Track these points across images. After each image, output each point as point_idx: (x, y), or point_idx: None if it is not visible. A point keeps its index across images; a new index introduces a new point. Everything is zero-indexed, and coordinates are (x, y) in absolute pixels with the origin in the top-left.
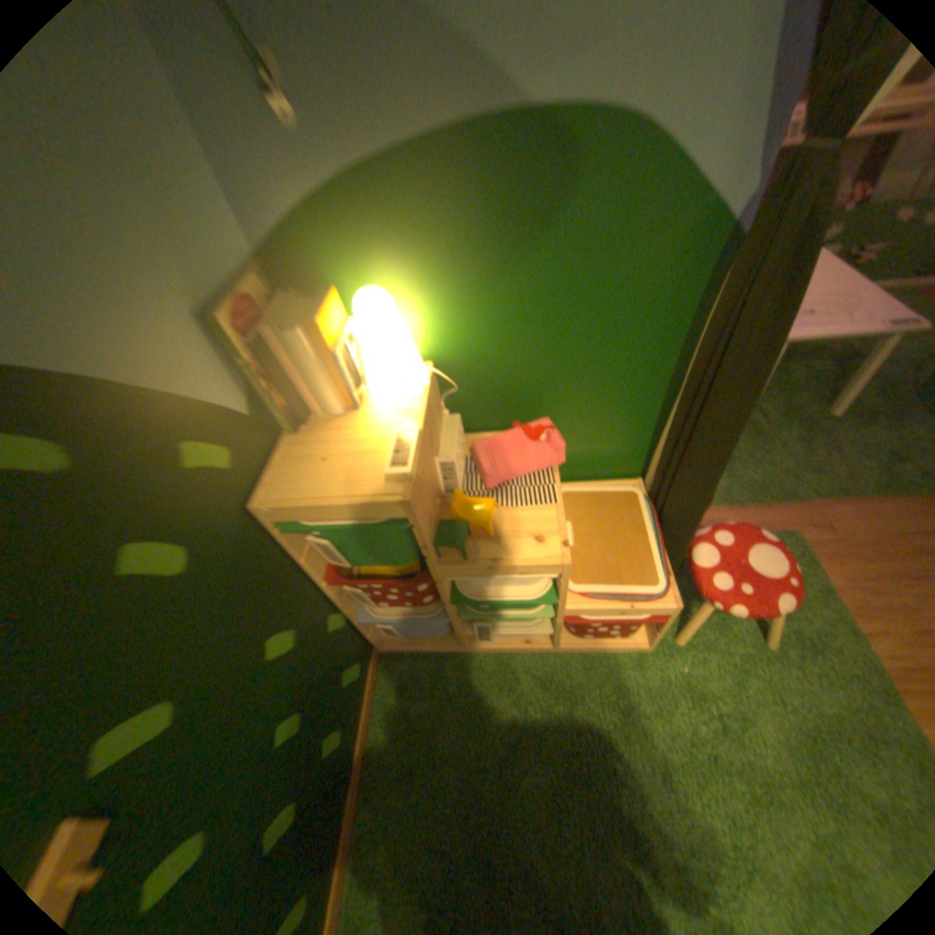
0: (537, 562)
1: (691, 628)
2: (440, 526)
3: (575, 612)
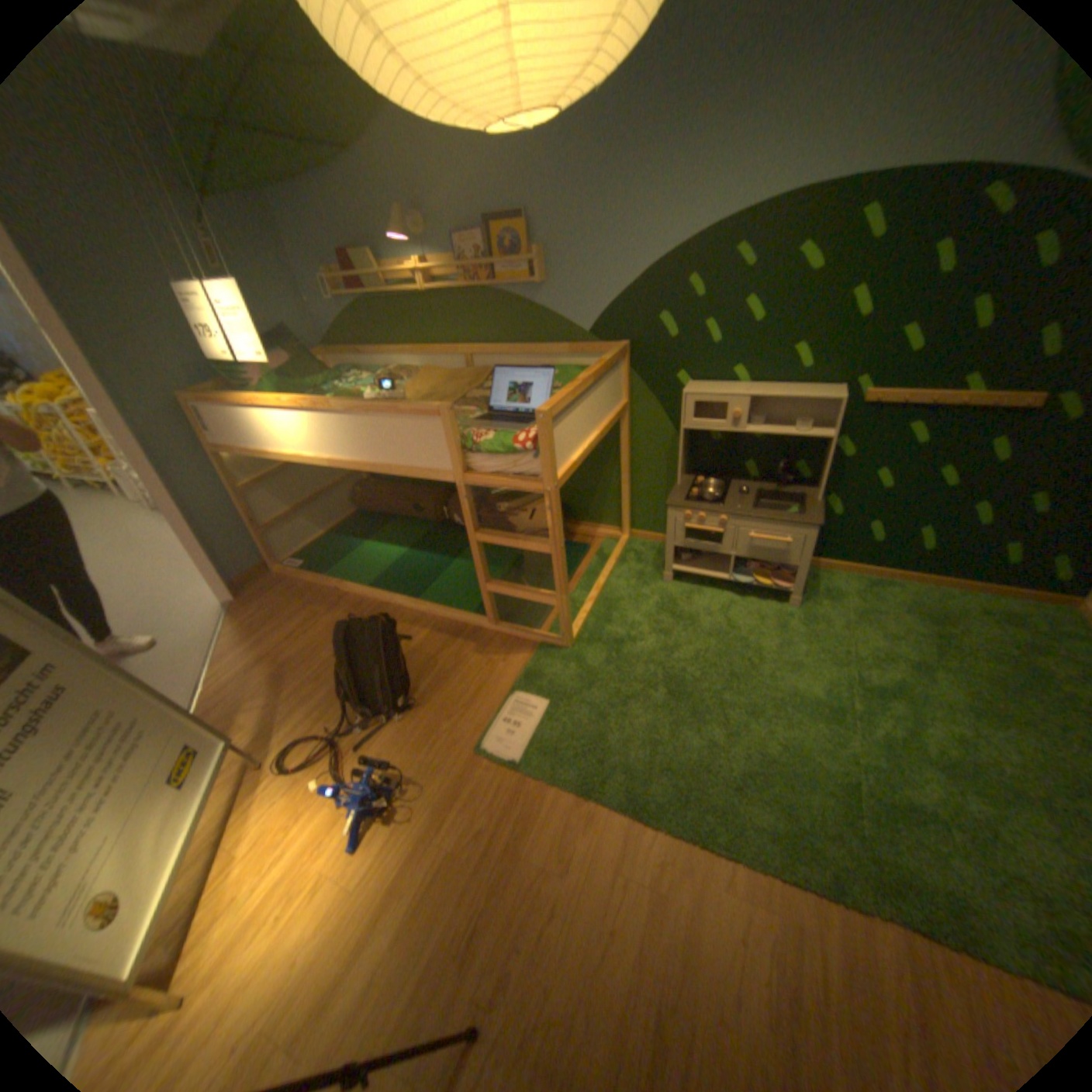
0: None
1: None
2: None
3: None
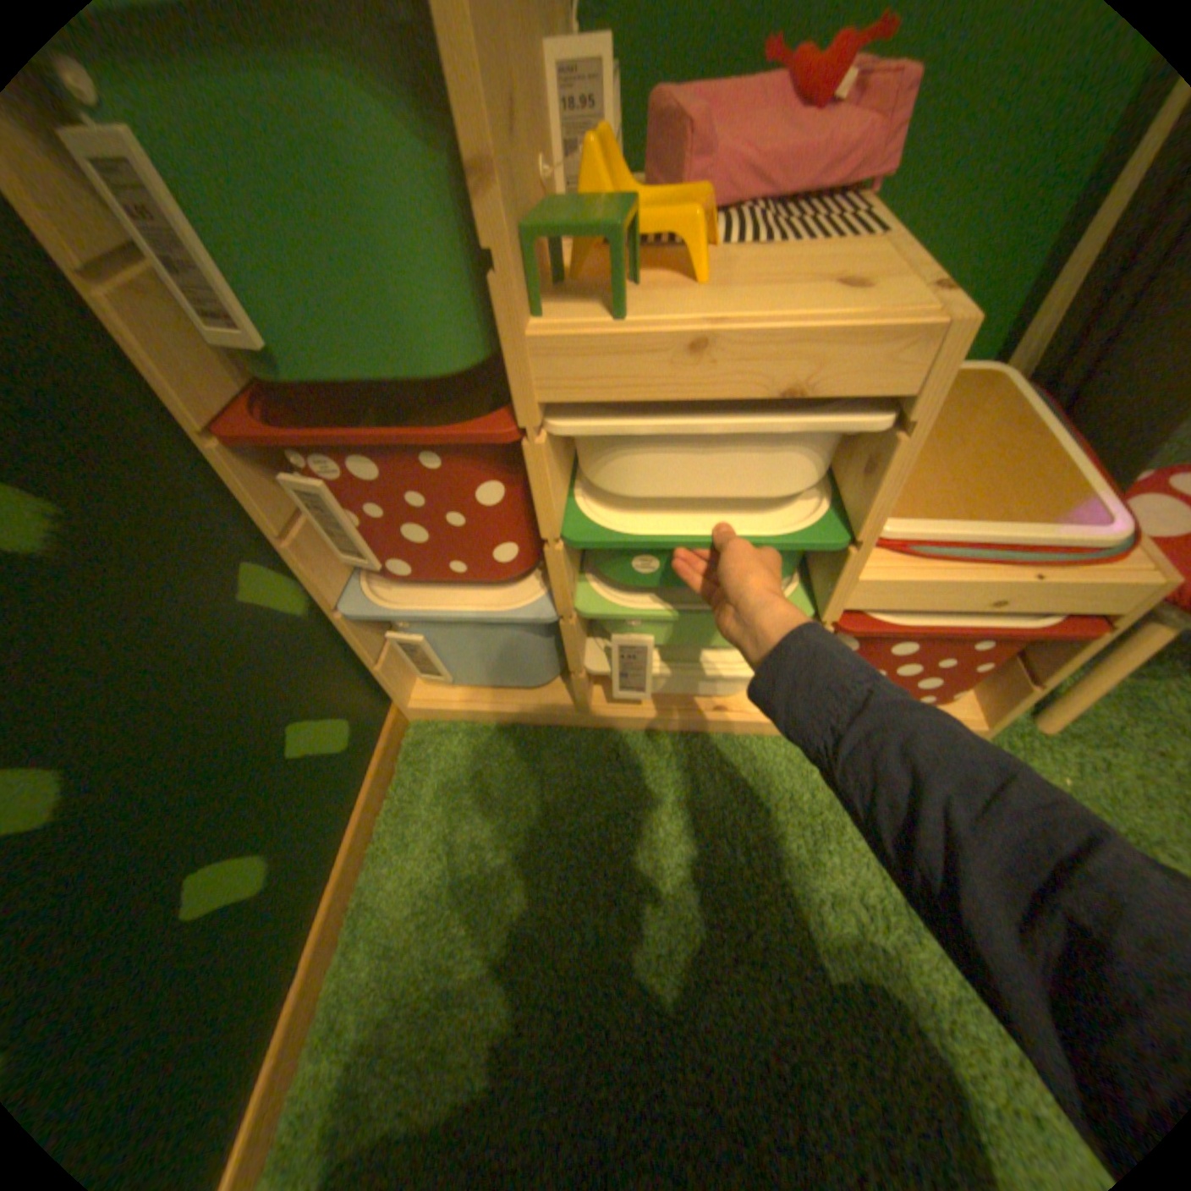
0: (861, 322)
1: (1066, 702)
2: (548, 195)
3: (879, 593)
